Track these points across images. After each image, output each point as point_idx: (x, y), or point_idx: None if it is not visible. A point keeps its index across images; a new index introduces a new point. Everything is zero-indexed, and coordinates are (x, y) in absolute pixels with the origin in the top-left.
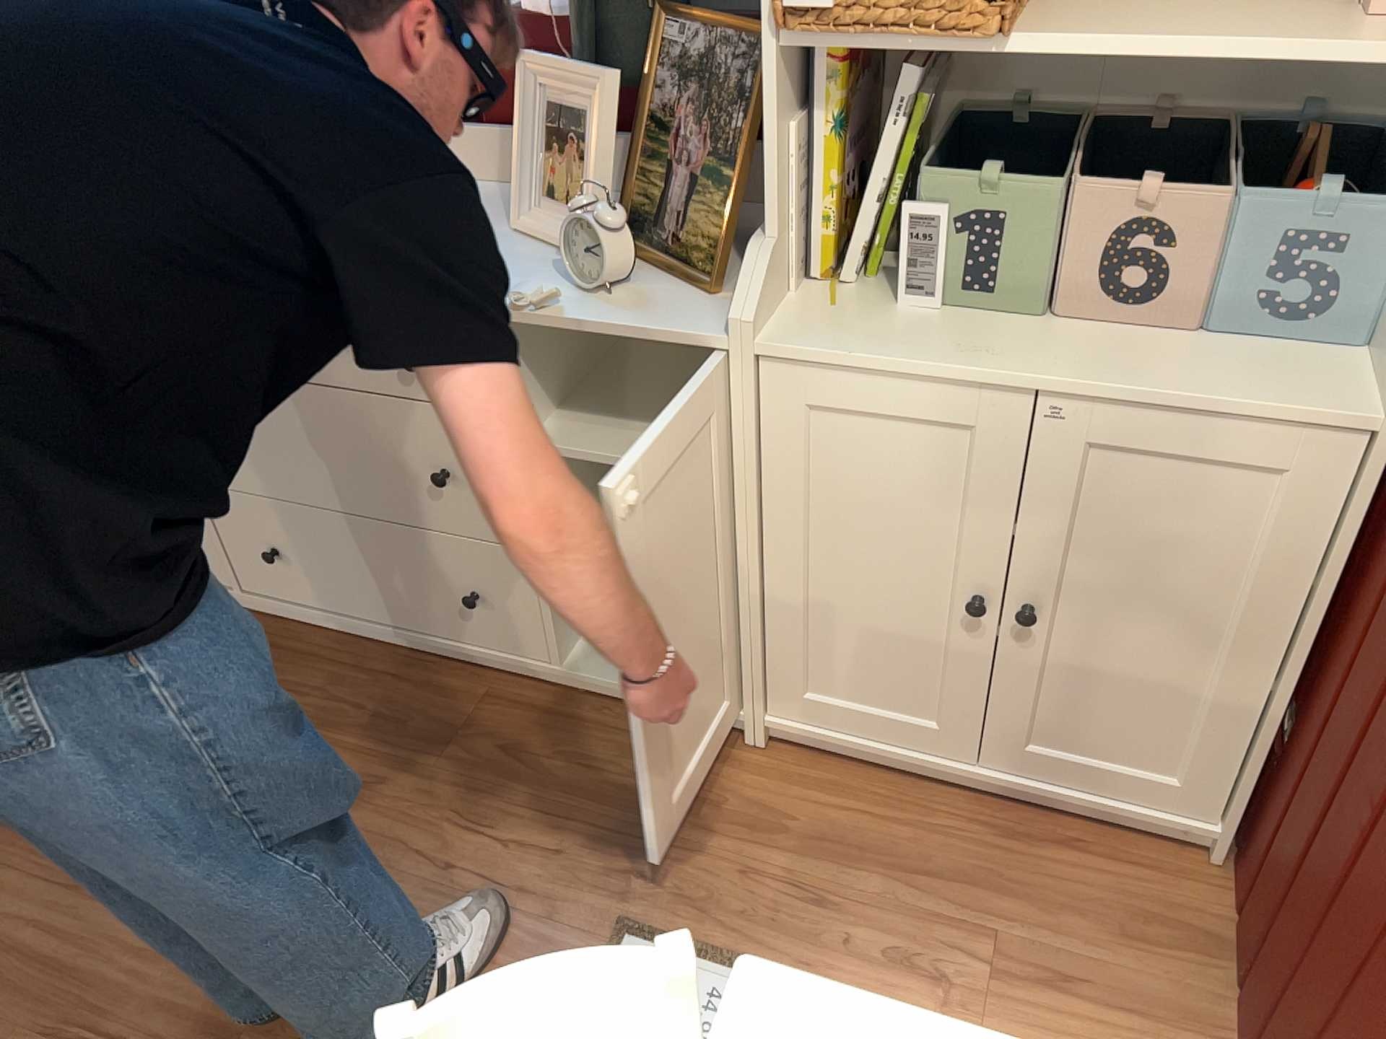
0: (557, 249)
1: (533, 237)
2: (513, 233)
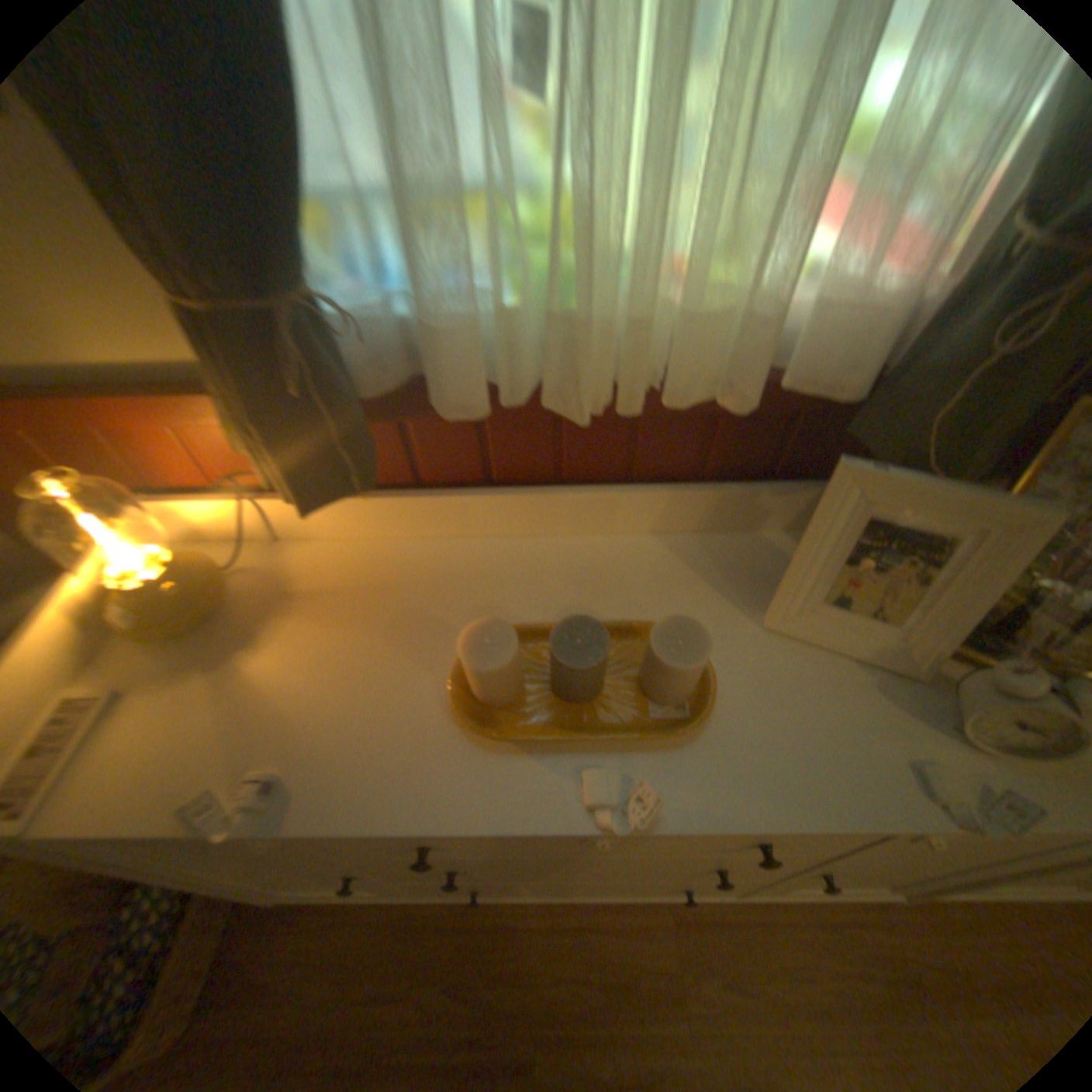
0: (856, 662)
1: (802, 639)
2: (770, 634)
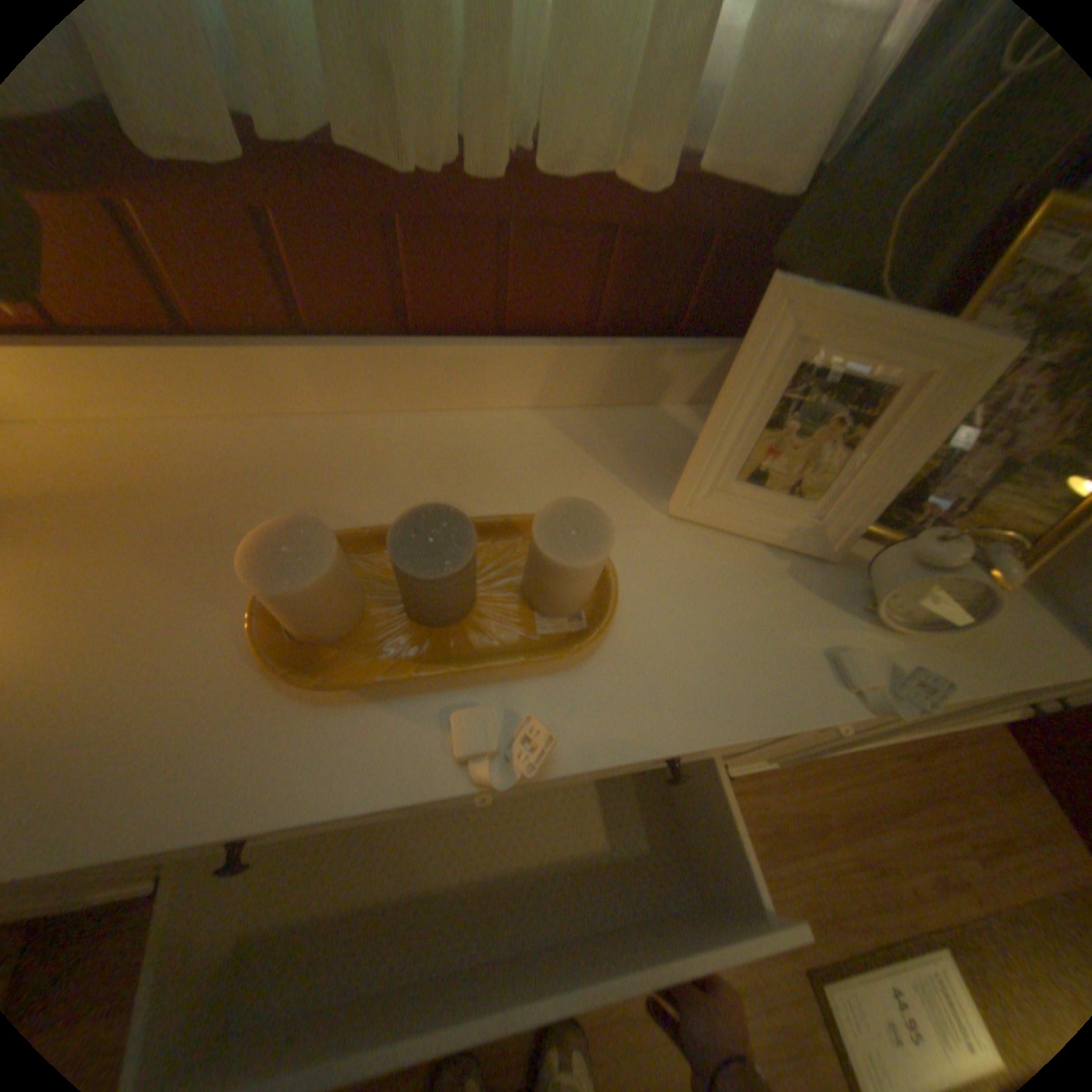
0: (767, 547)
1: (711, 526)
2: (676, 522)
